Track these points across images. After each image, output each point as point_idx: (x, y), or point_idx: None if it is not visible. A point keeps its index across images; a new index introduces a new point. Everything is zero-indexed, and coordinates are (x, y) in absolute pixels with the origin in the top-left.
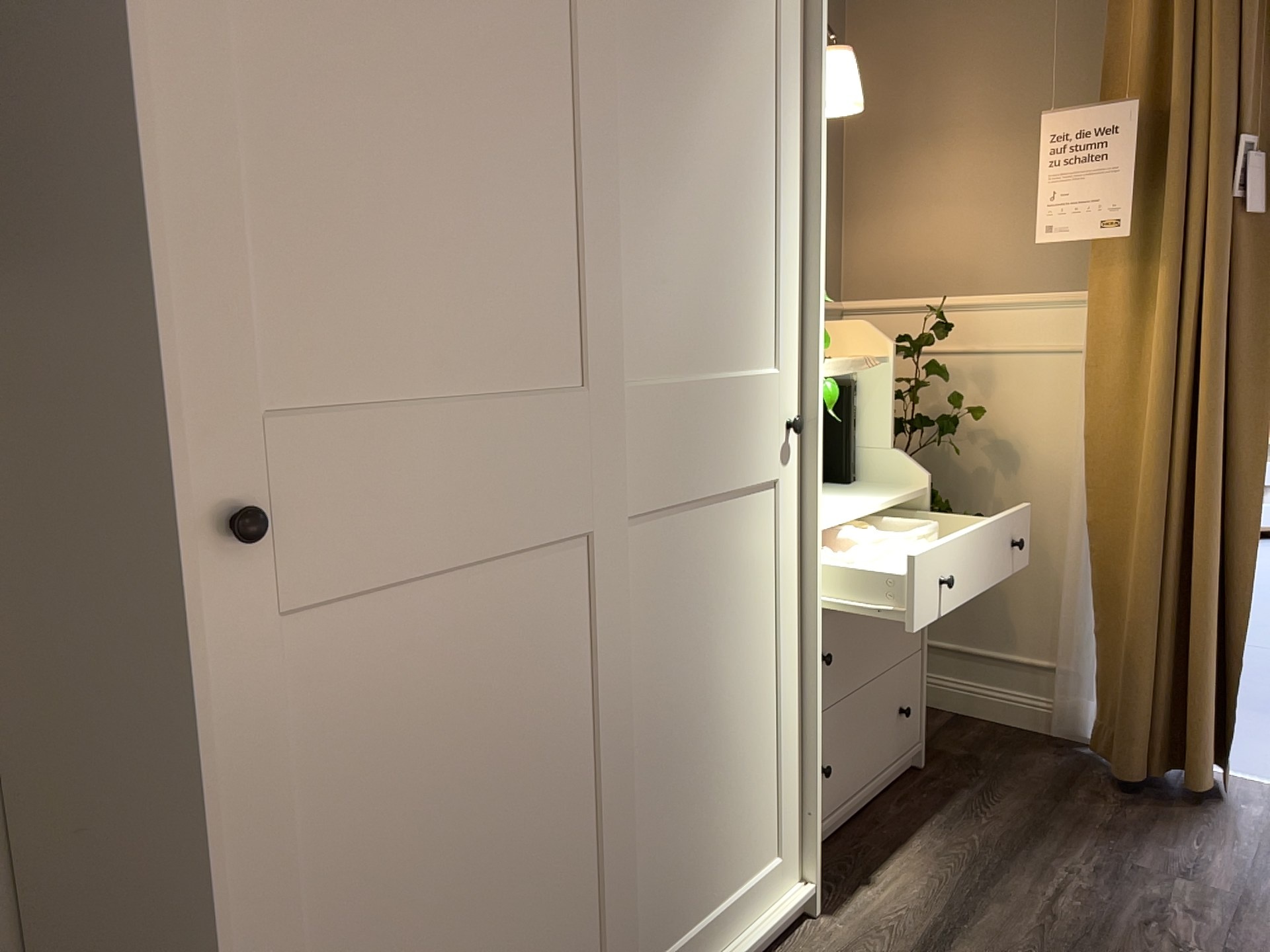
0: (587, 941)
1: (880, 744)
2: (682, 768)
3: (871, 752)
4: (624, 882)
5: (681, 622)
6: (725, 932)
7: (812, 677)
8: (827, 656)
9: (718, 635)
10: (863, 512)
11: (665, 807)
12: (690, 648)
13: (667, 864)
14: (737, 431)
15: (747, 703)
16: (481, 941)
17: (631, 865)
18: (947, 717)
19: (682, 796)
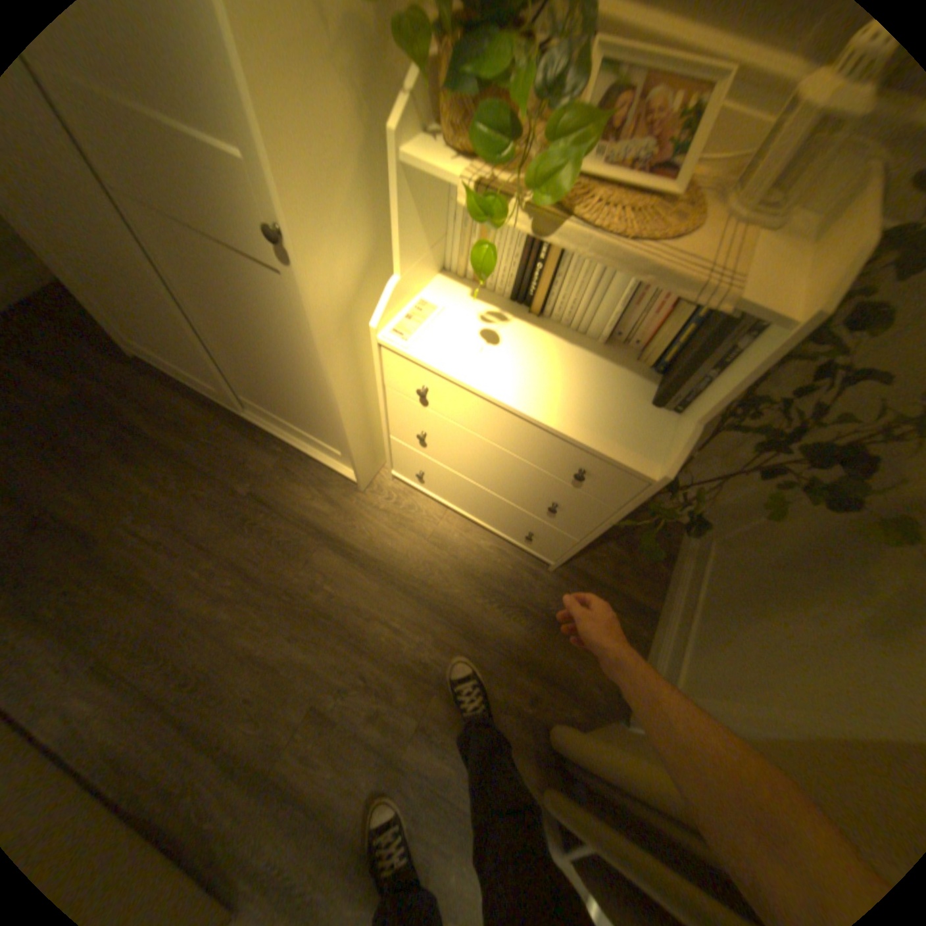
0: (193, 364)
1: (503, 528)
2: (245, 362)
3: (490, 520)
4: (203, 364)
5: (209, 293)
6: (301, 441)
7: (343, 419)
8: (421, 440)
9: (250, 327)
10: (516, 411)
11: (239, 367)
12: (225, 314)
13: (251, 387)
14: (202, 191)
15: (295, 381)
16: (131, 315)
17: (218, 365)
18: (641, 608)
19: (251, 373)
